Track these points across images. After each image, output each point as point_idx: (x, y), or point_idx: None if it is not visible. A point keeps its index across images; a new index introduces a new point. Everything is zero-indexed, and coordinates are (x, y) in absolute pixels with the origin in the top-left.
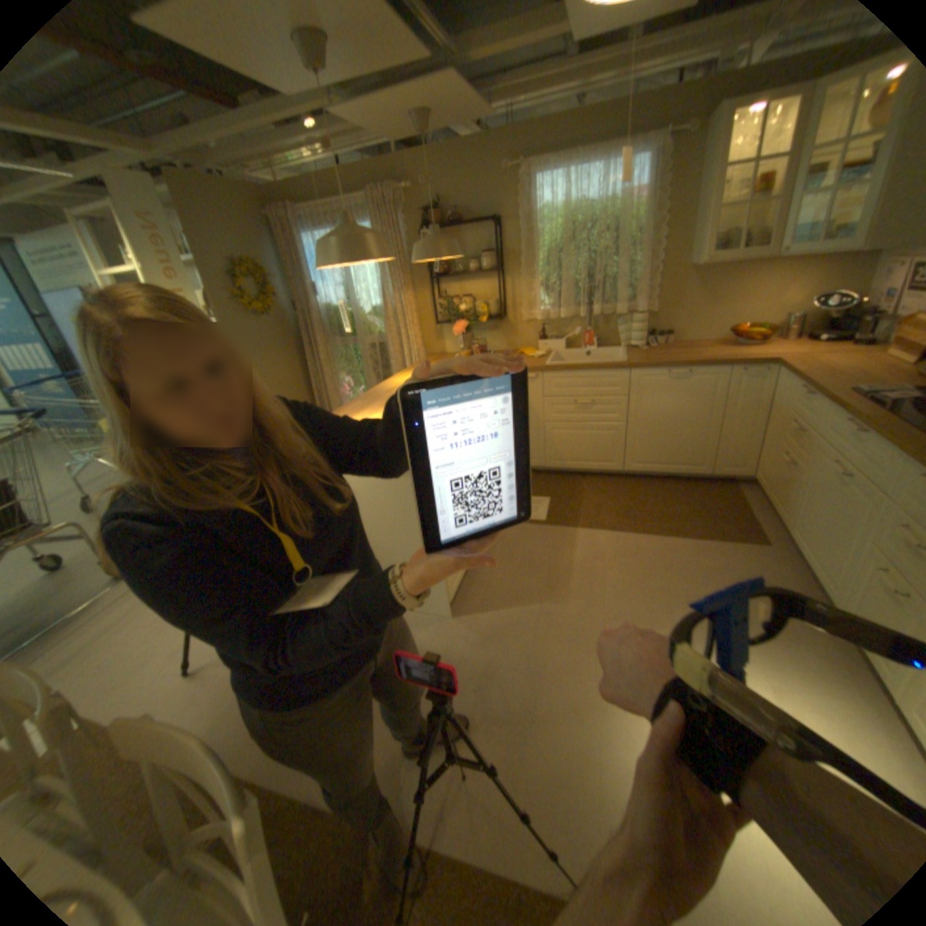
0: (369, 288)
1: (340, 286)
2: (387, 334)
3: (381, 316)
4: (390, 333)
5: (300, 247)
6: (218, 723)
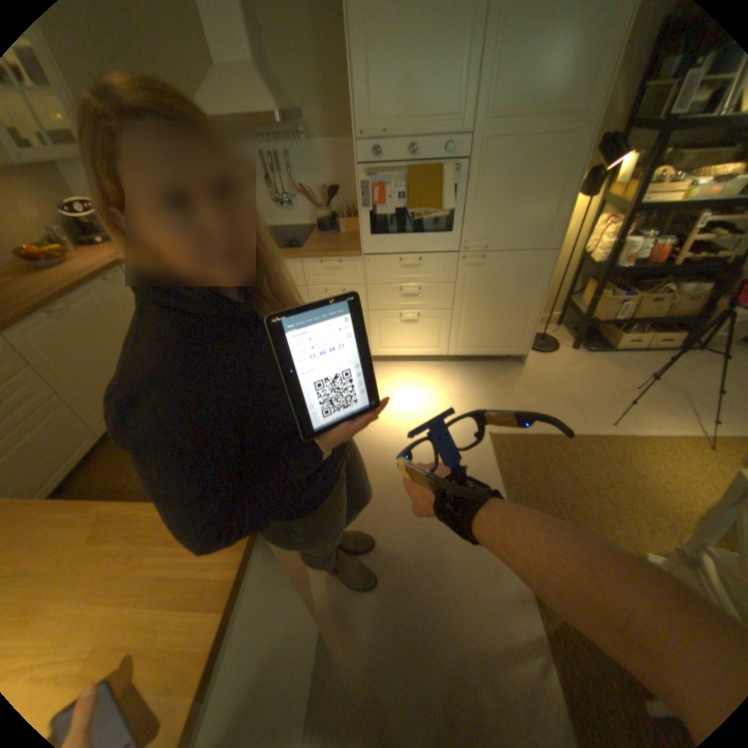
0: None
1: None
2: None
3: None
4: None
5: None
6: None
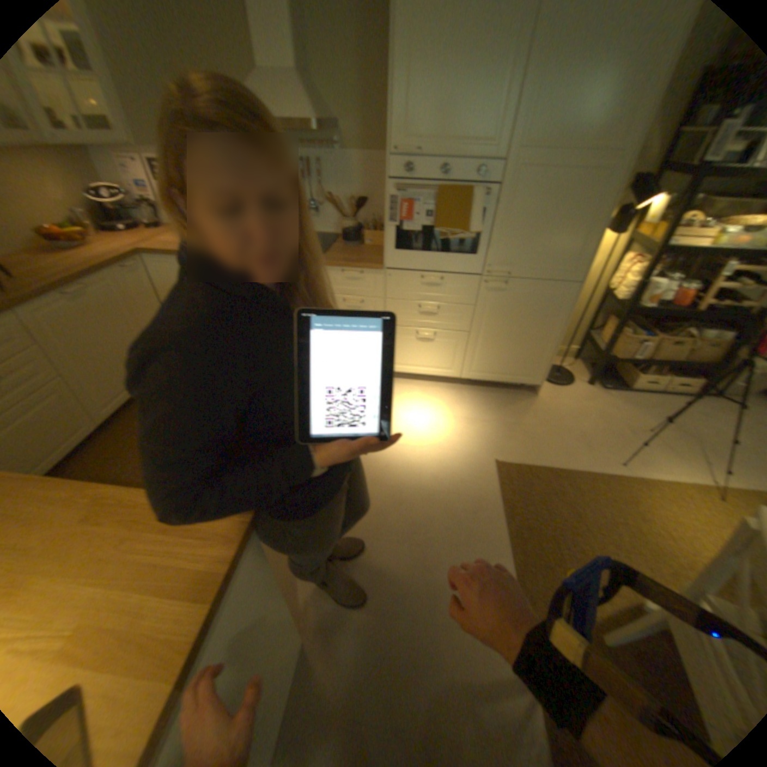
0: None
1: None
2: None
3: None
4: None
5: None
6: None
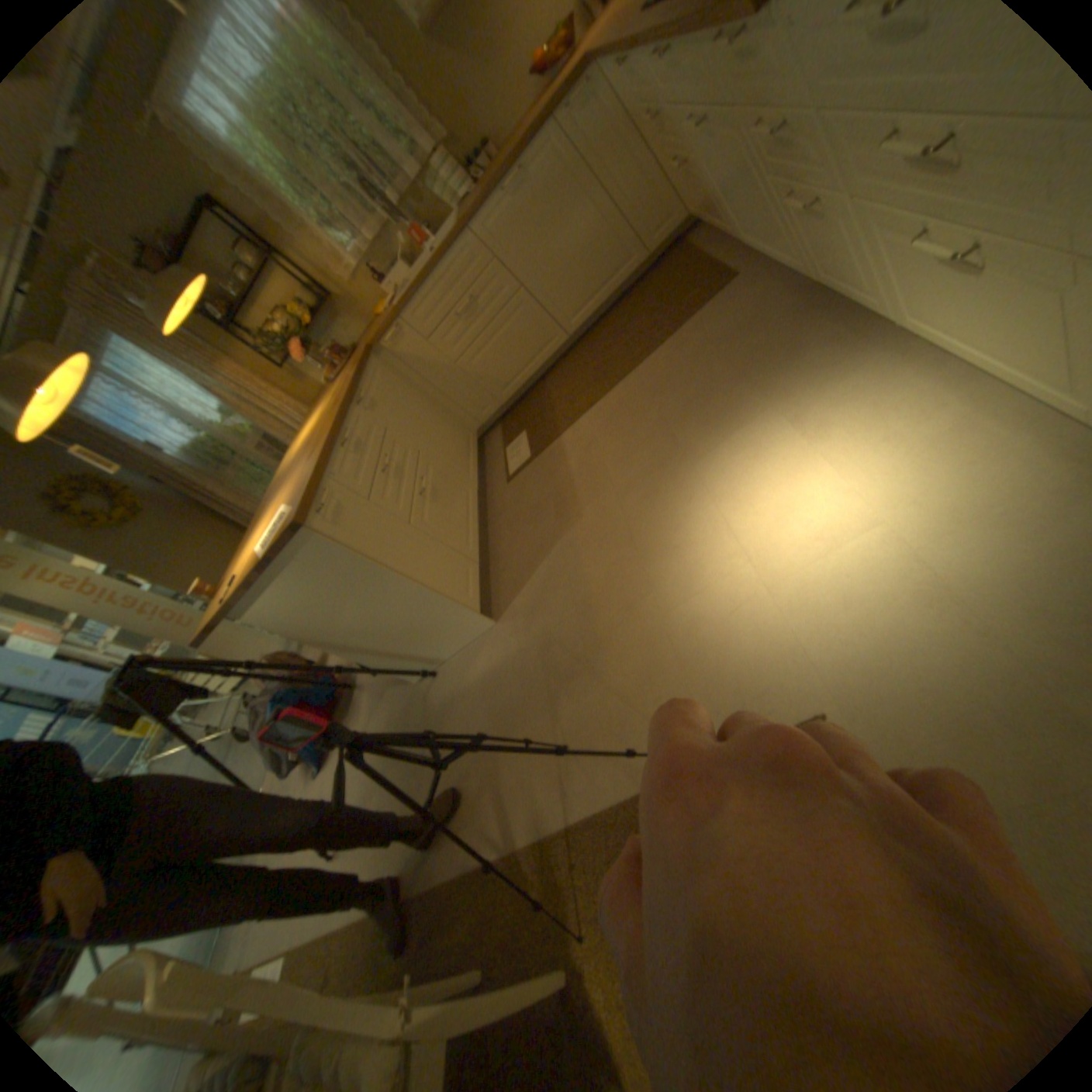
0: (193, 393)
1: (169, 419)
2: (253, 421)
3: (231, 409)
4: (255, 417)
5: (95, 419)
6: (373, 871)
